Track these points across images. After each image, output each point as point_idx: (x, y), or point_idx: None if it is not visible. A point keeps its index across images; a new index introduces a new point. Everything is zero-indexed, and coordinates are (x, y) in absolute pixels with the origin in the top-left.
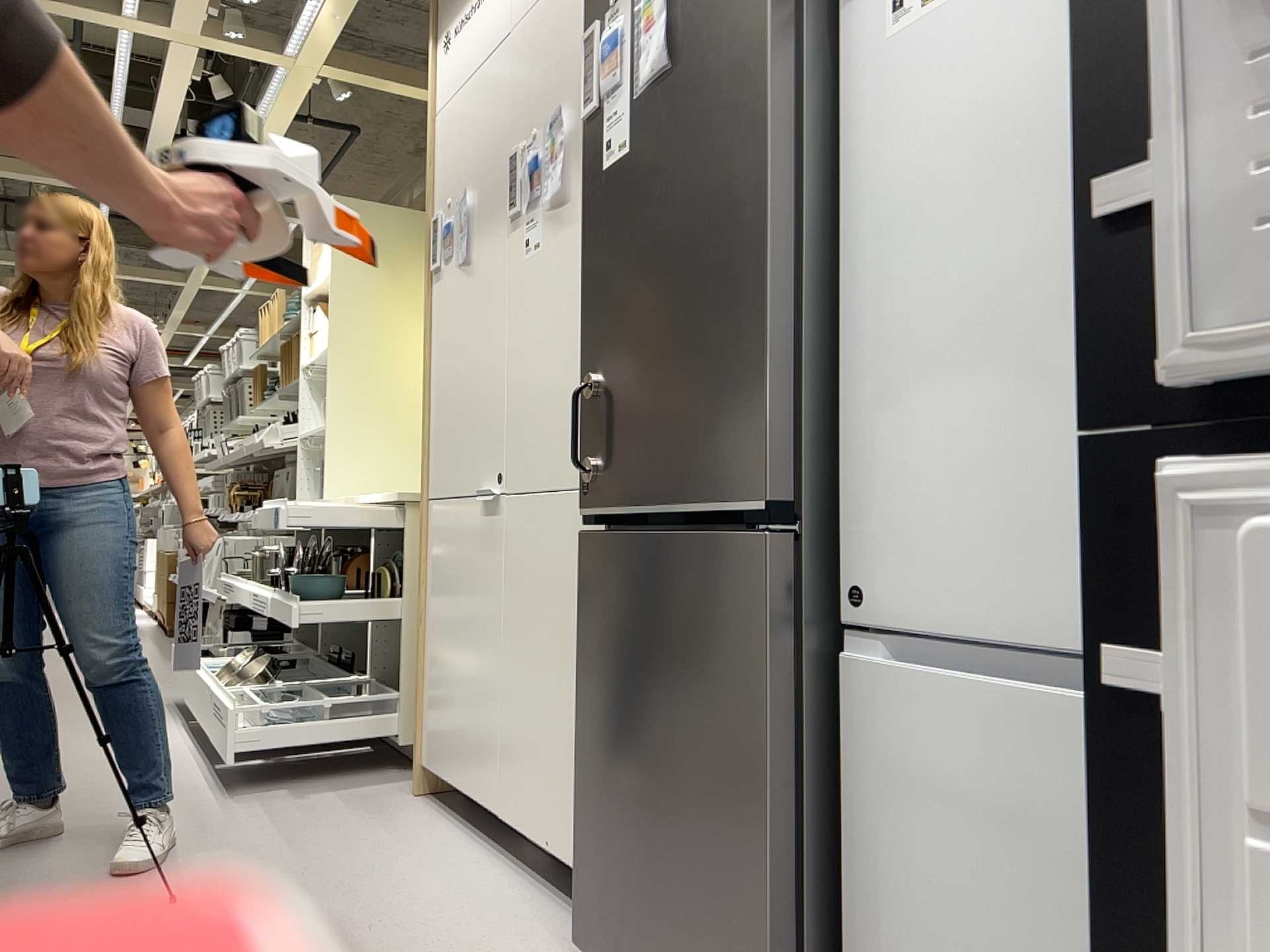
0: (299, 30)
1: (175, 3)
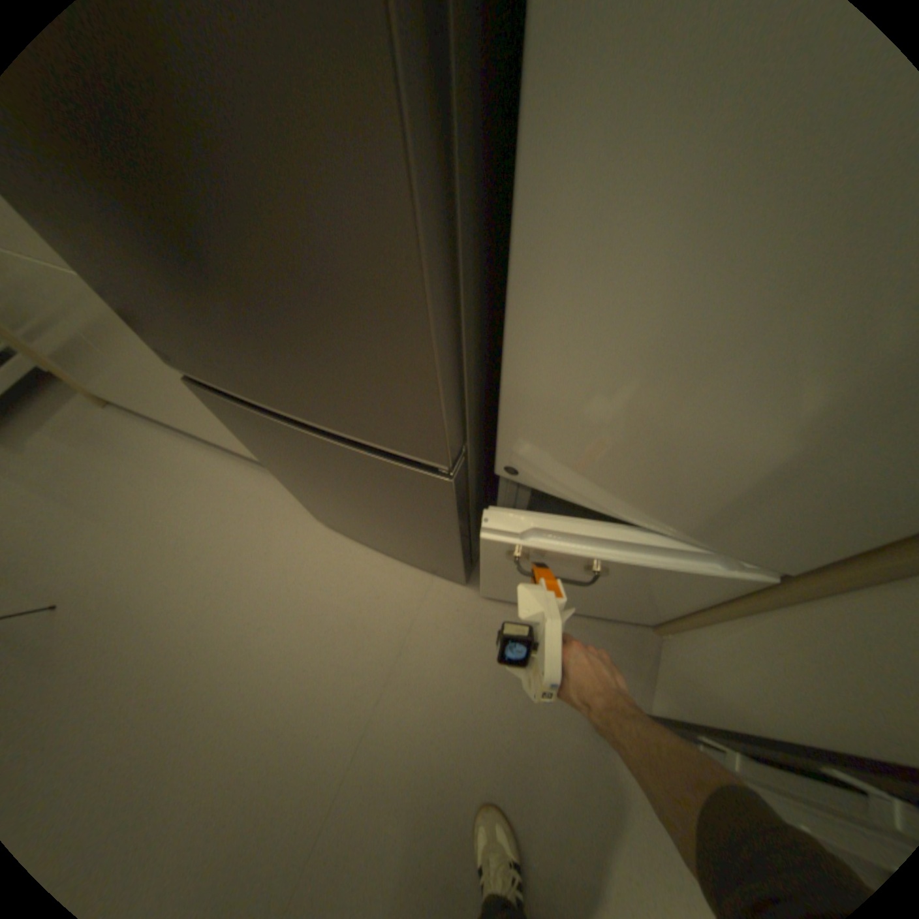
0: None
1: None
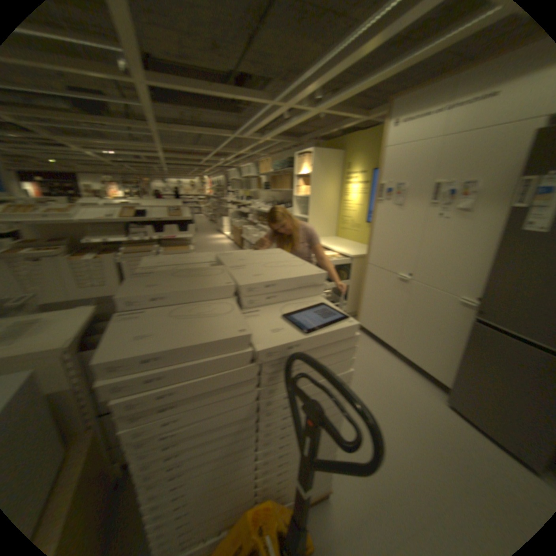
0: (325, 103)
1: (287, 95)
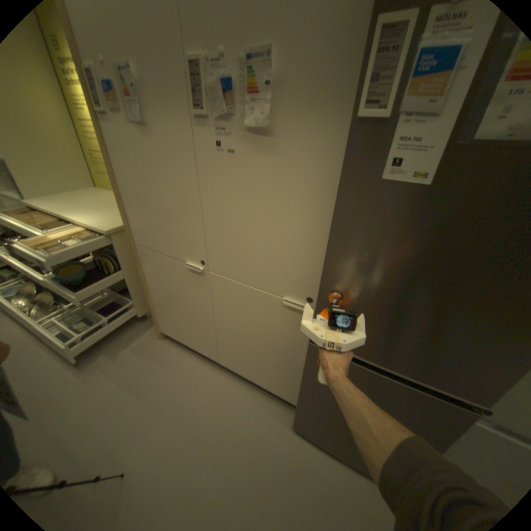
0: None
1: None
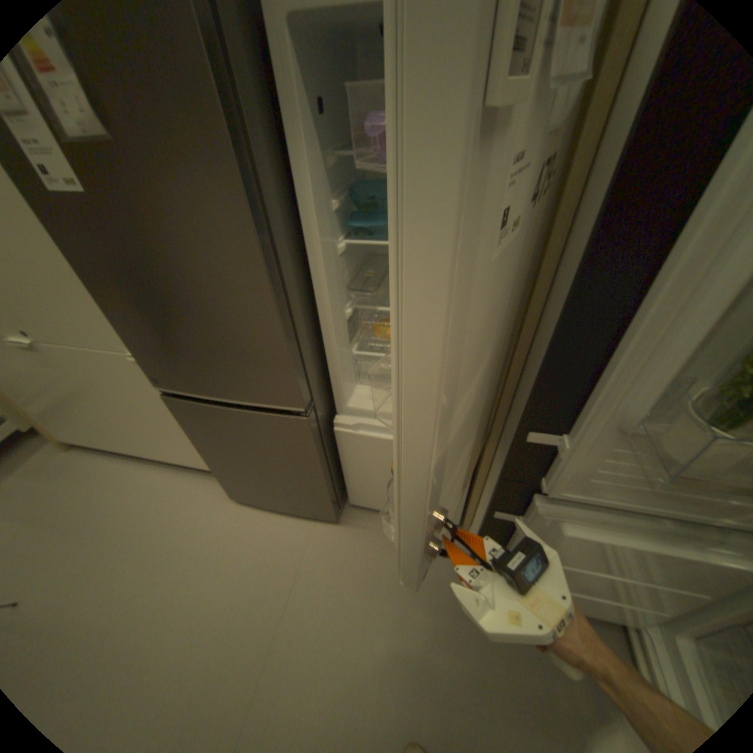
0: None
1: None
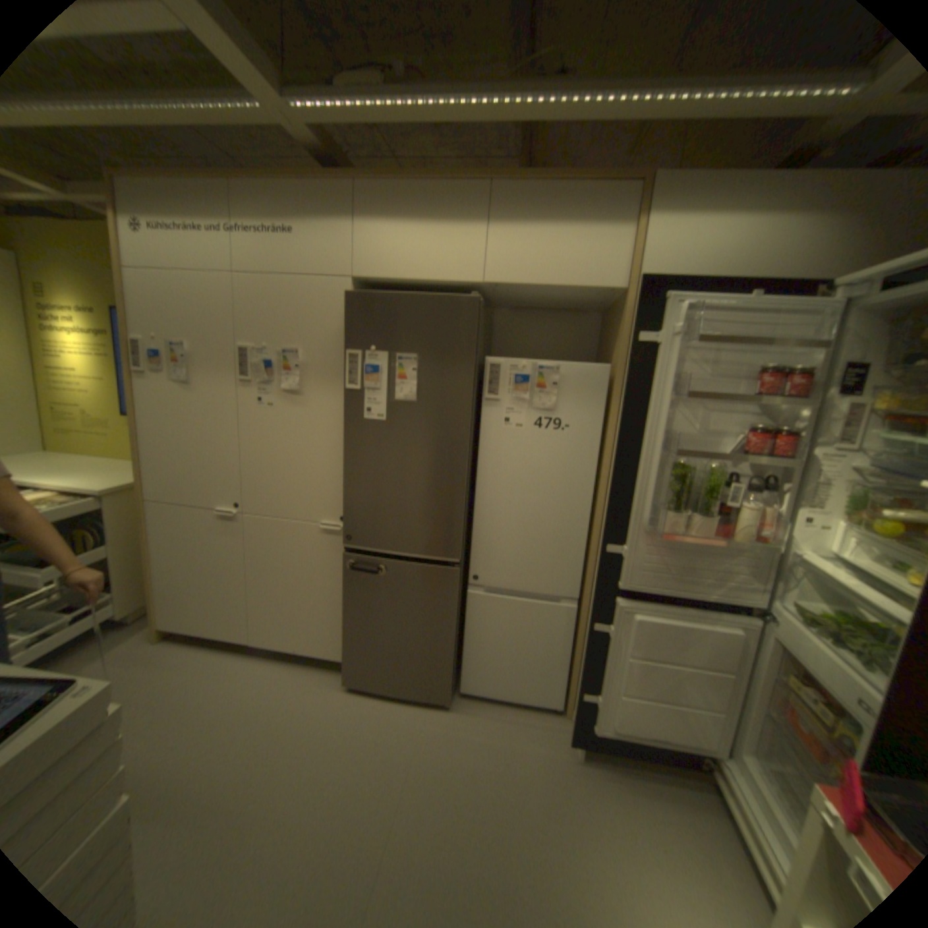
0: None
1: None
